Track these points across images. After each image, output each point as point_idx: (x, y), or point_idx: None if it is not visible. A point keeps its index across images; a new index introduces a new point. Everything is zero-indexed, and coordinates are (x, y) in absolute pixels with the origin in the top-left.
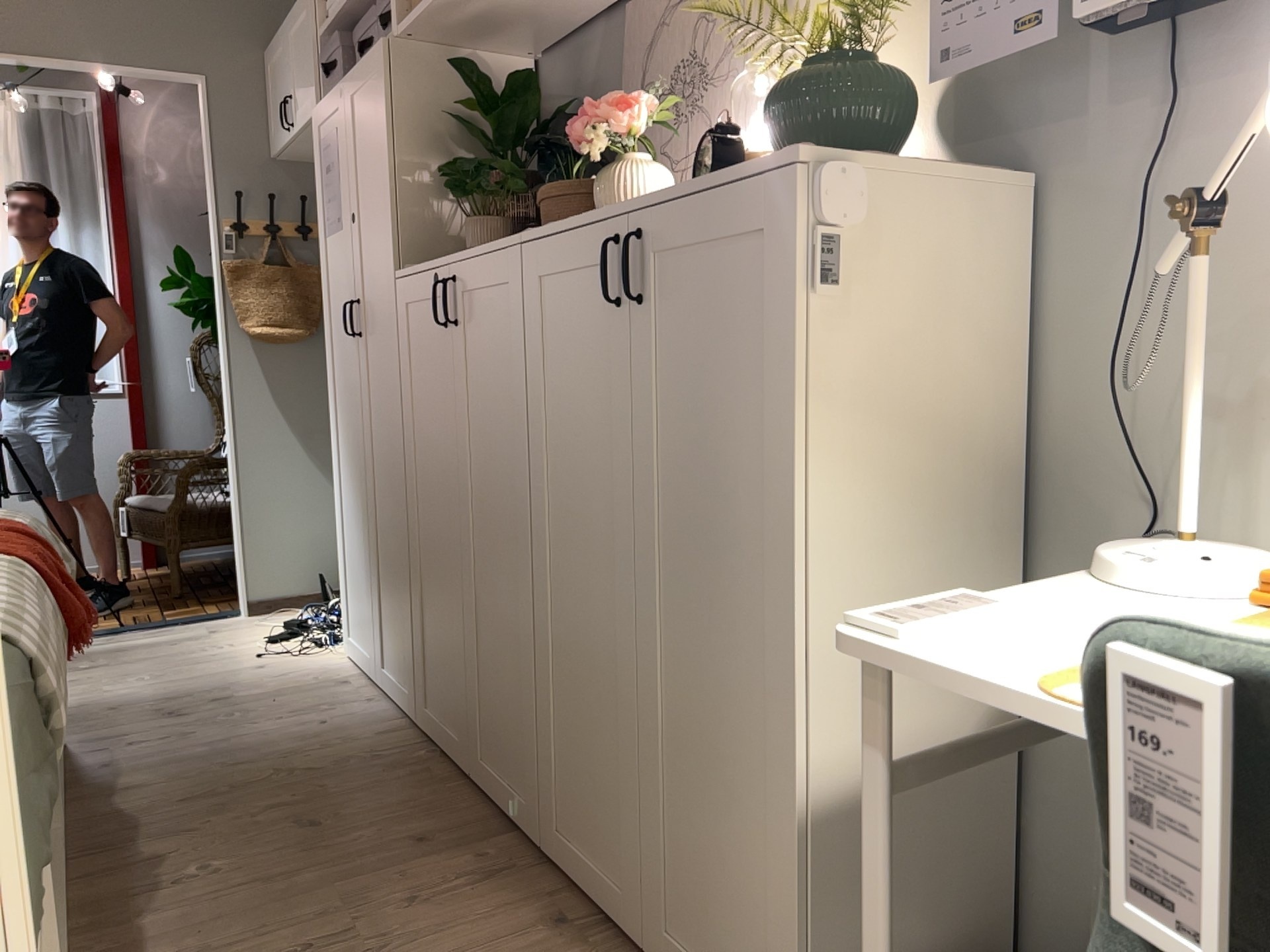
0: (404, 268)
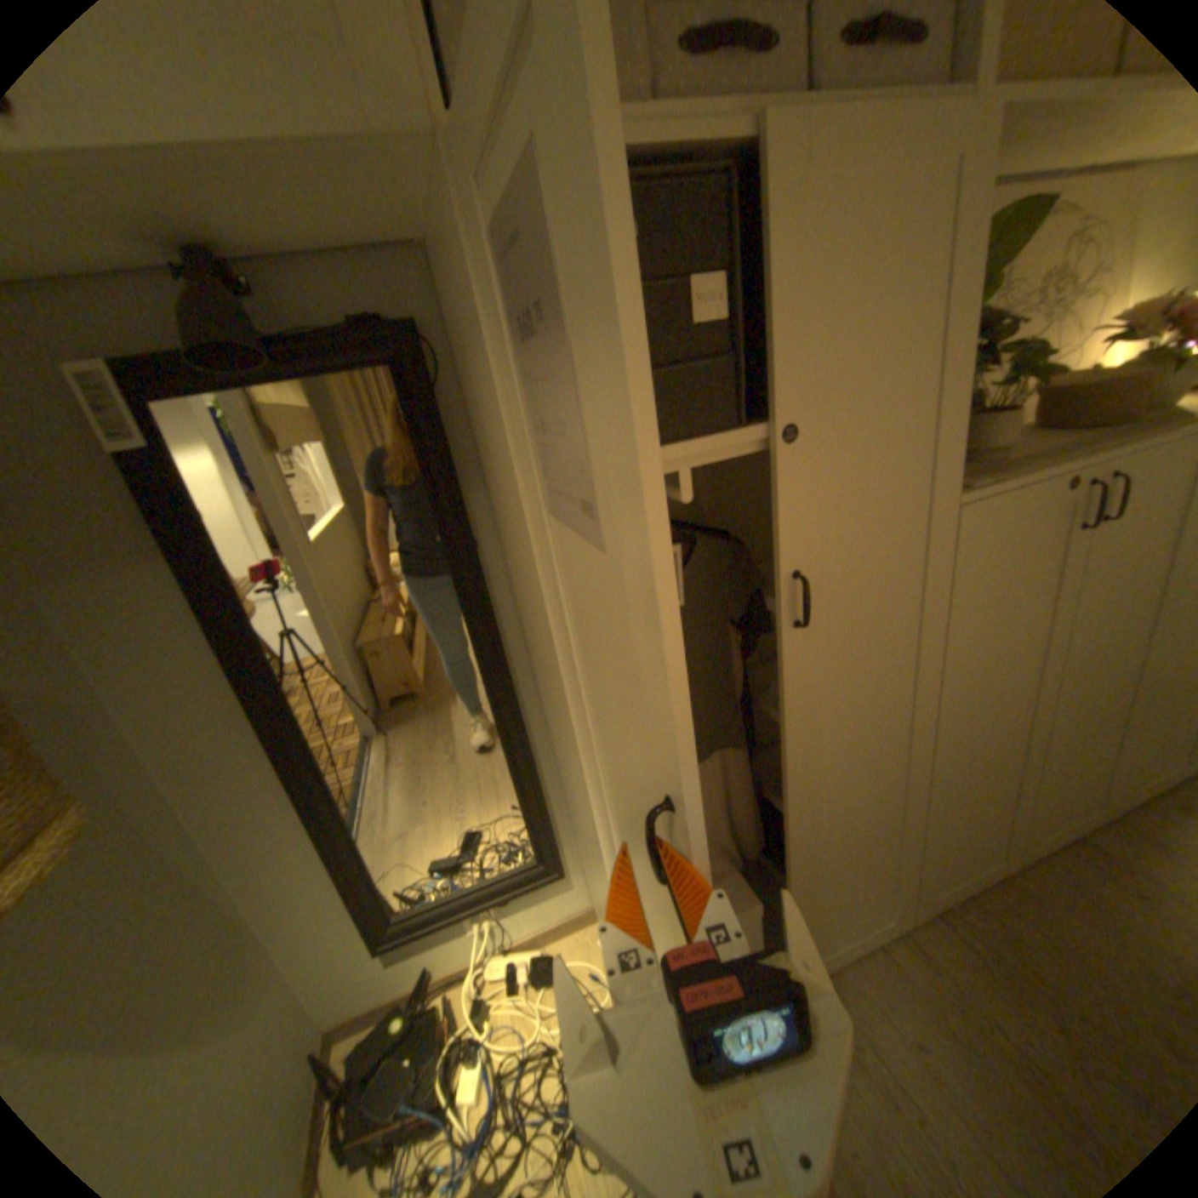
0: (980, 487)
